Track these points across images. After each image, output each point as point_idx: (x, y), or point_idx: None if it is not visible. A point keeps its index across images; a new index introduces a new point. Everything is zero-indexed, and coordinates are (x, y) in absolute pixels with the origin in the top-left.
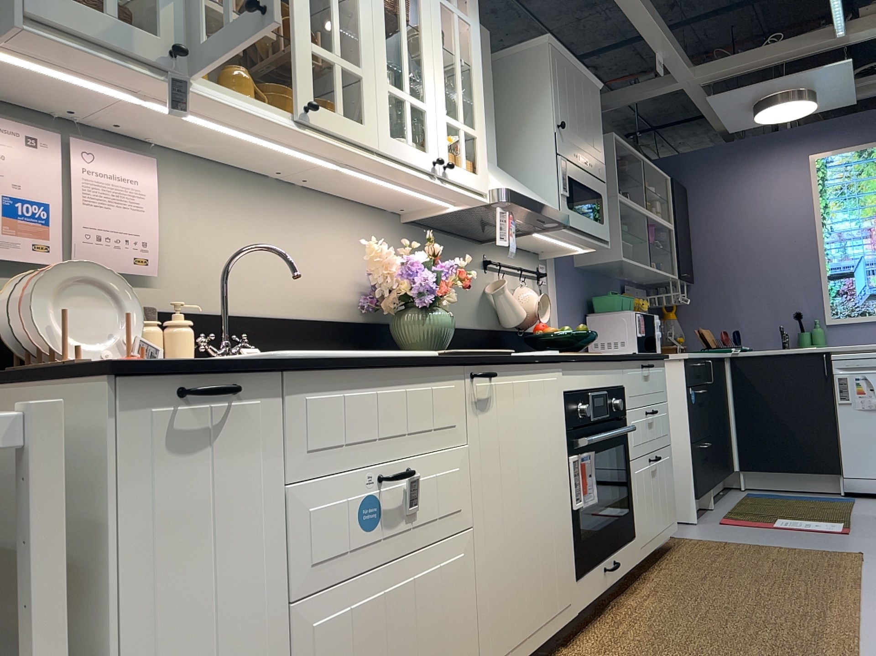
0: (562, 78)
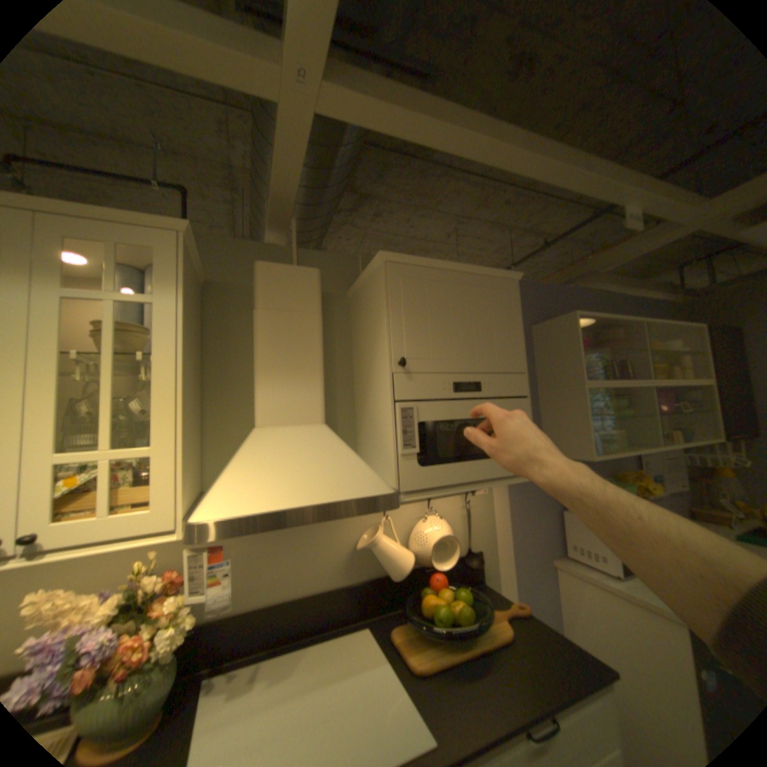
0: (412, 296)
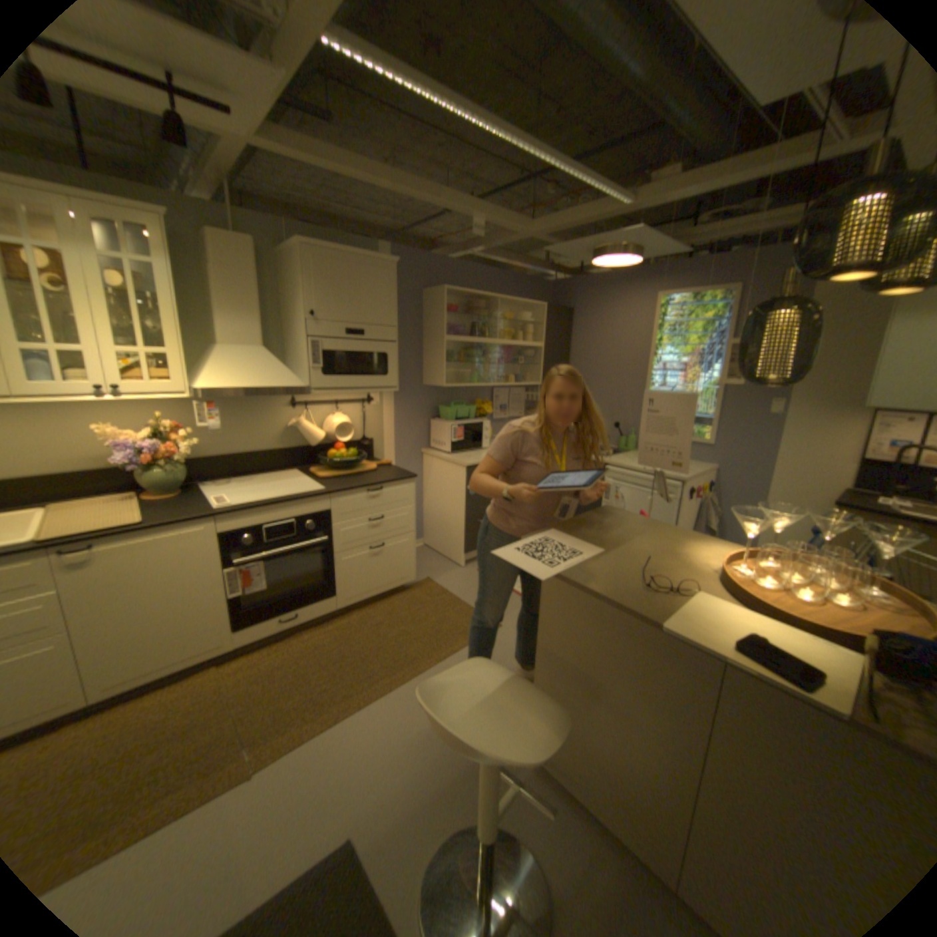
0: (320, 270)
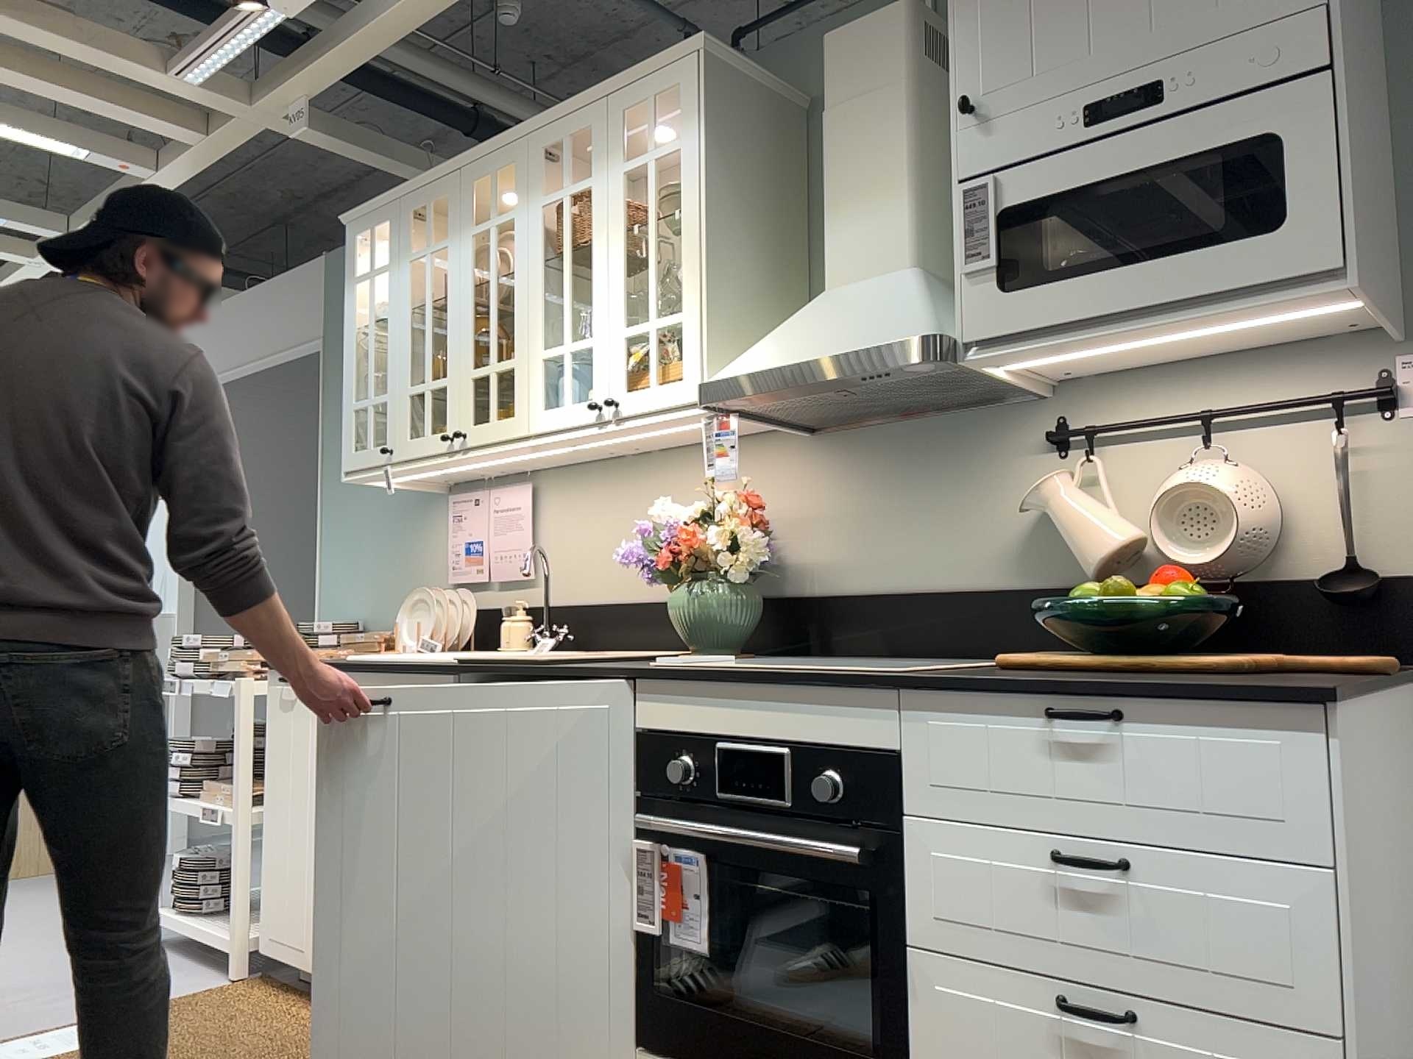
0: None
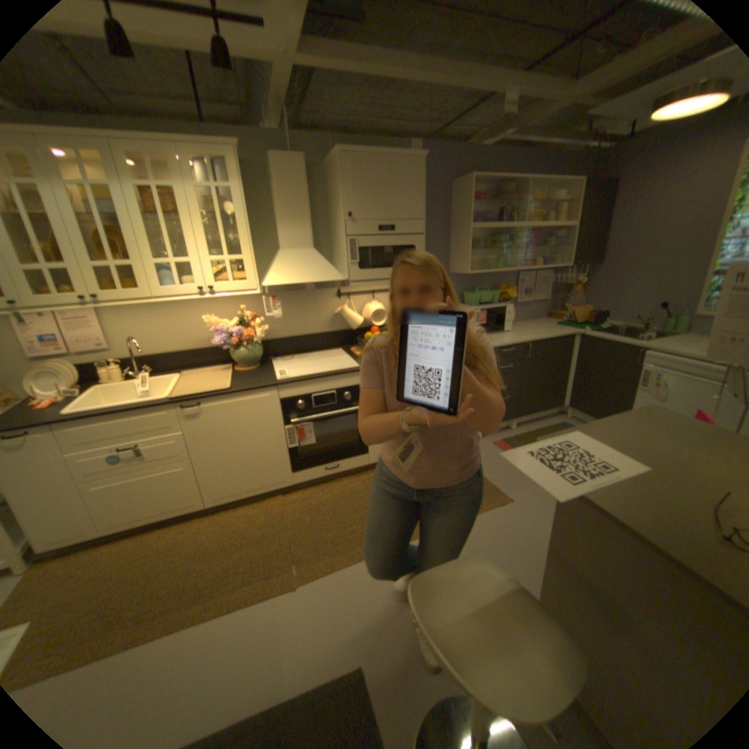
0: (356, 174)
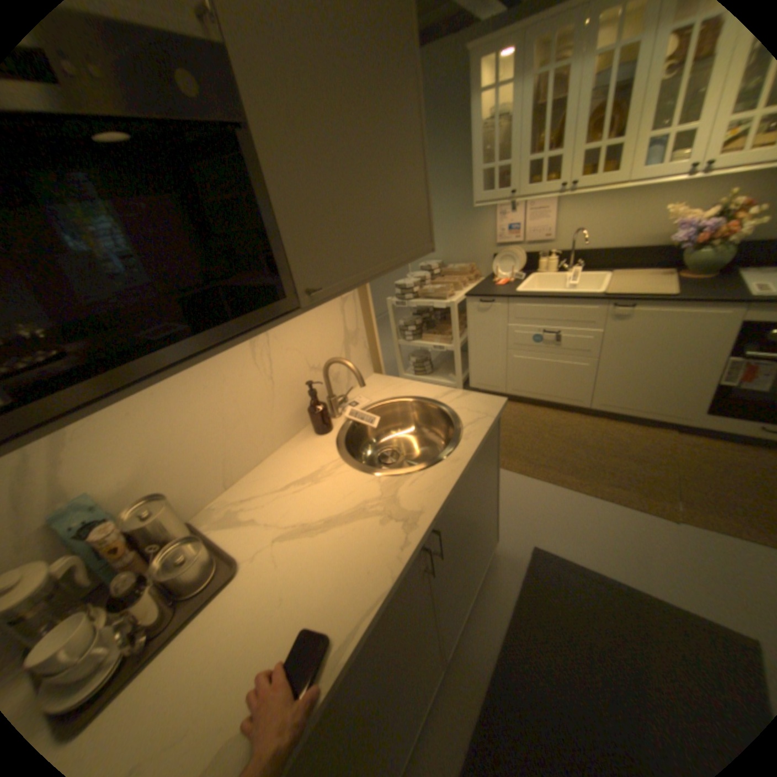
0: None
